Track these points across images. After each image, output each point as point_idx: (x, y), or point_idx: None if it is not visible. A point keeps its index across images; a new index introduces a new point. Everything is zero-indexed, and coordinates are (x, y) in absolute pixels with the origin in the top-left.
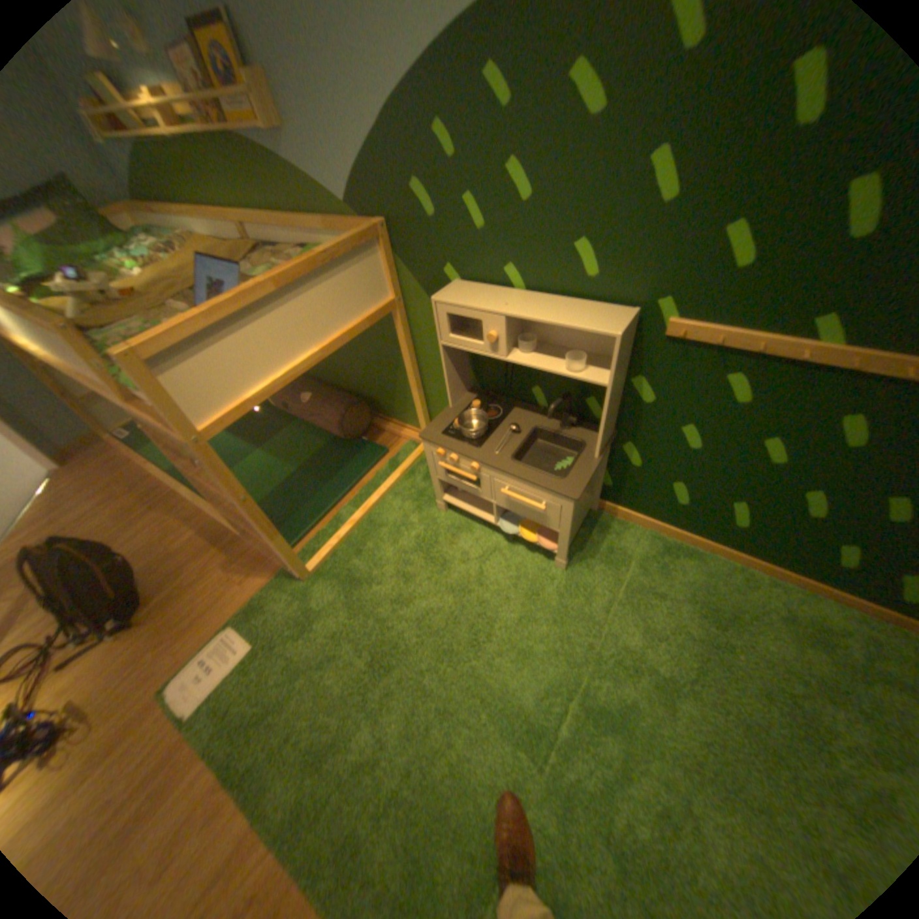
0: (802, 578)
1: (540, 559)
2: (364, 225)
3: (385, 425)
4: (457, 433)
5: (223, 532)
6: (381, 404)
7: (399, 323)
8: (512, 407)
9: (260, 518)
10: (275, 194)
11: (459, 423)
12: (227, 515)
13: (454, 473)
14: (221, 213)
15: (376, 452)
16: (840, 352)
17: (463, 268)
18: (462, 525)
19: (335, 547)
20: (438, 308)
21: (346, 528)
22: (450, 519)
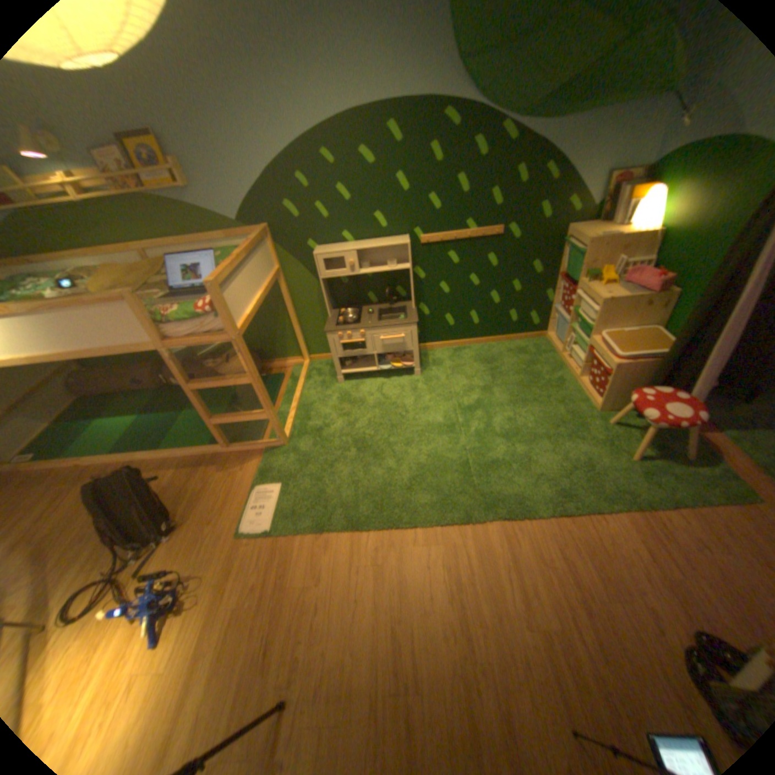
0: (503, 336)
1: (405, 378)
2: (255, 229)
3: (271, 365)
4: (341, 325)
5: (198, 458)
6: (264, 351)
7: (281, 282)
8: (360, 308)
9: (264, 392)
10: (174, 226)
11: (342, 317)
12: (218, 424)
13: (349, 344)
14: (121, 246)
15: (276, 378)
16: (475, 231)
17: (318, 240)
18: (357, 384)
19: (291, 423)
20: (315, 259)
21: (291, 413)
22: (348, 384)
